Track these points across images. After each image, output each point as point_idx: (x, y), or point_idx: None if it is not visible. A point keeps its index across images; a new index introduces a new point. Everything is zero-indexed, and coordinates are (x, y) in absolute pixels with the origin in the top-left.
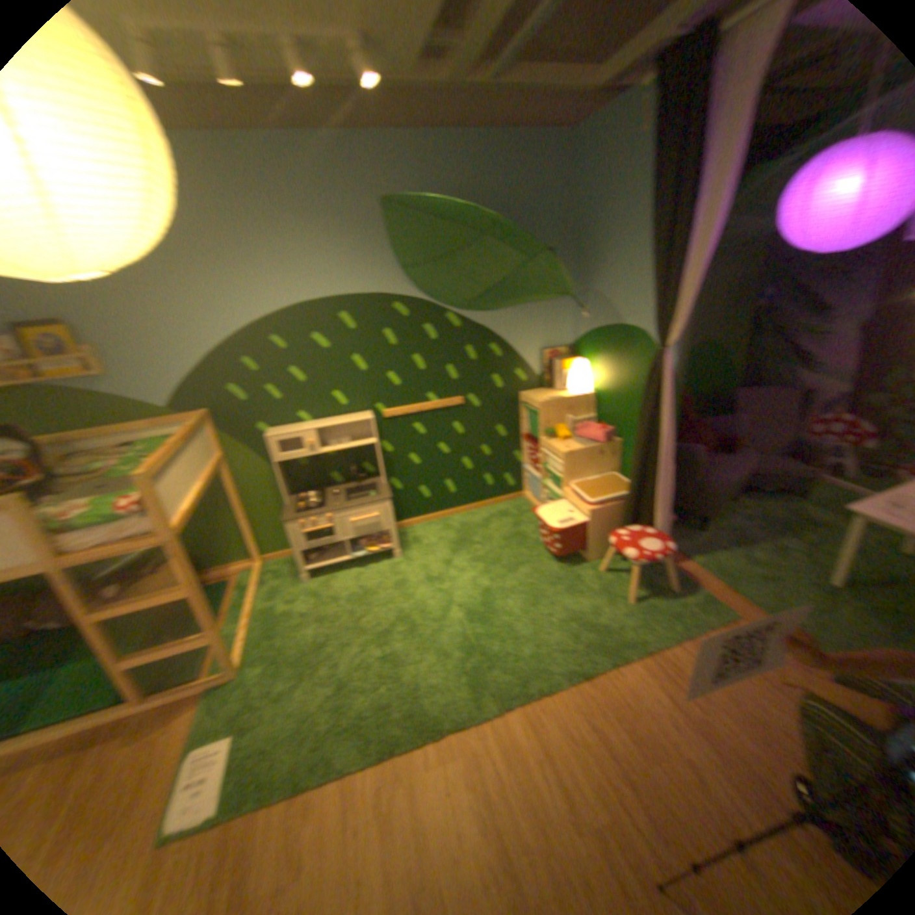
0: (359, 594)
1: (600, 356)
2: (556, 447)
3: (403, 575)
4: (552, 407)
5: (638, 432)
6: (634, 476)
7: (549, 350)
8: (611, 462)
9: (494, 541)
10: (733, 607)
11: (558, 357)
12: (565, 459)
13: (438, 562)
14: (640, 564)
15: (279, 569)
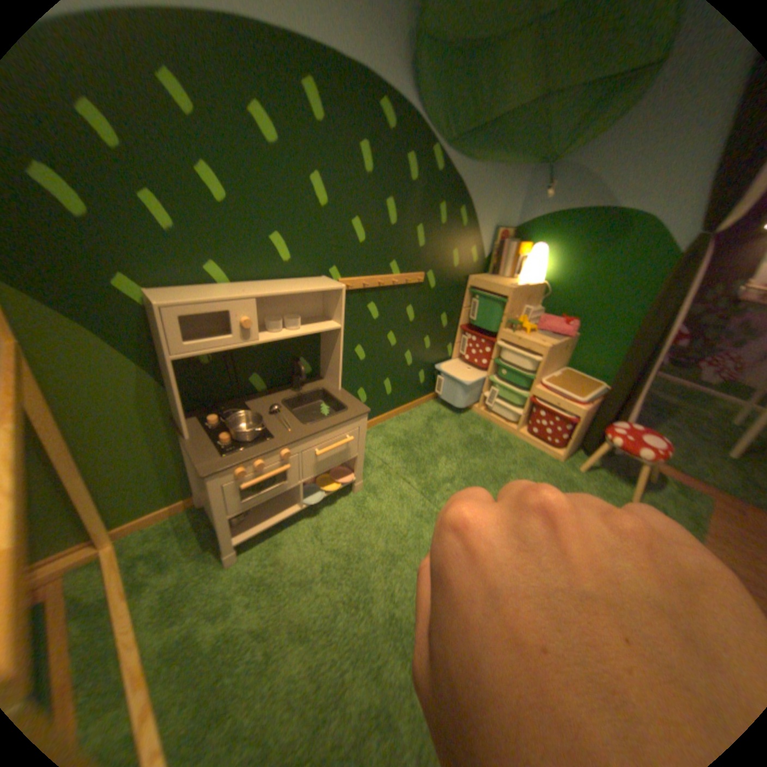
0: (341, 561)
1: (567, 243)
2: (534, 340)
3: (383, 515)
4: (521, 295)
5: (654, 325)
6: (637, 372)
7: (504, 229)
8: (569, 356)
9: (457, 449)
10: (697, 489)
11: (509, 239)
12: (550, 353)
13: (416, 487)
14: (659, 464)
15: (164, 545)
